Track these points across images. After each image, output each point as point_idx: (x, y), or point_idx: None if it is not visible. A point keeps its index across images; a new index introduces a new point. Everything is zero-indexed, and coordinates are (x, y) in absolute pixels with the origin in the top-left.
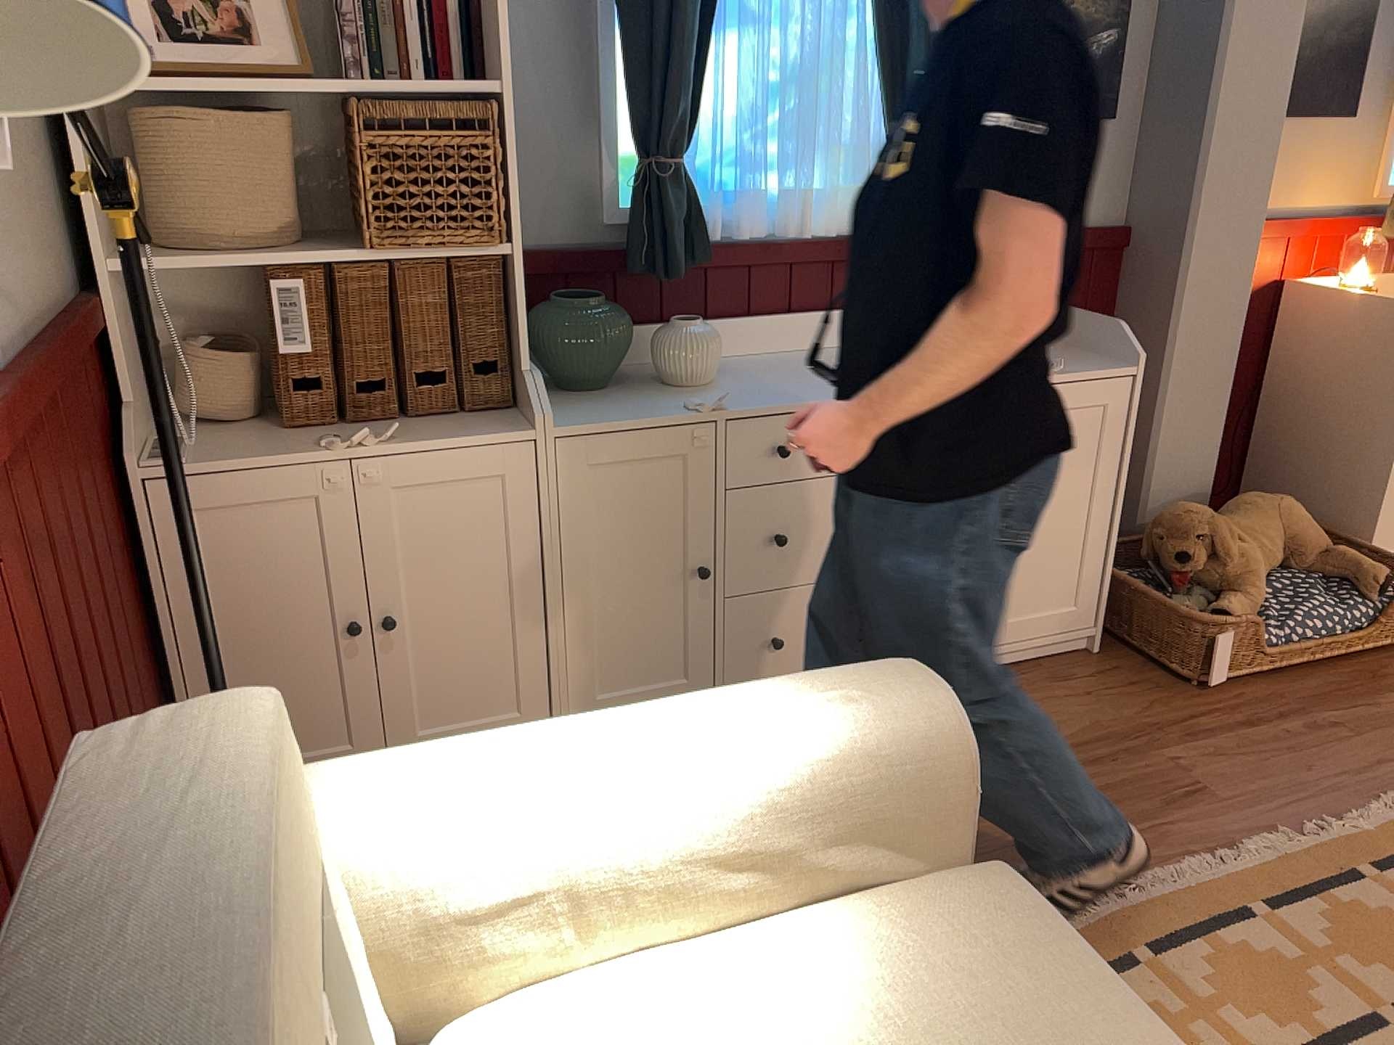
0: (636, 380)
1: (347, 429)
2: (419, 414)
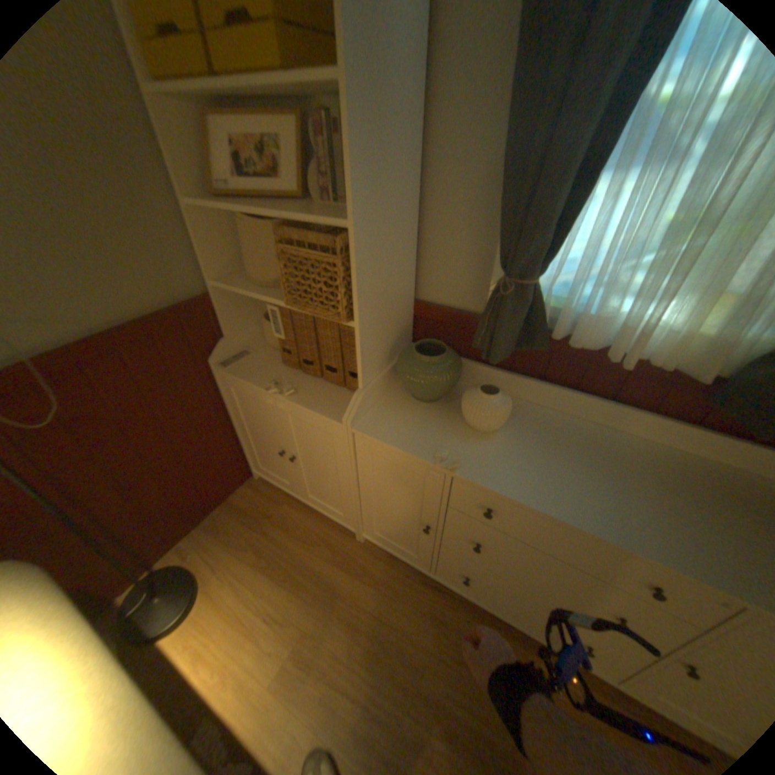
0: (457, 405)
1: (298, 375)
2: (330, 380)
